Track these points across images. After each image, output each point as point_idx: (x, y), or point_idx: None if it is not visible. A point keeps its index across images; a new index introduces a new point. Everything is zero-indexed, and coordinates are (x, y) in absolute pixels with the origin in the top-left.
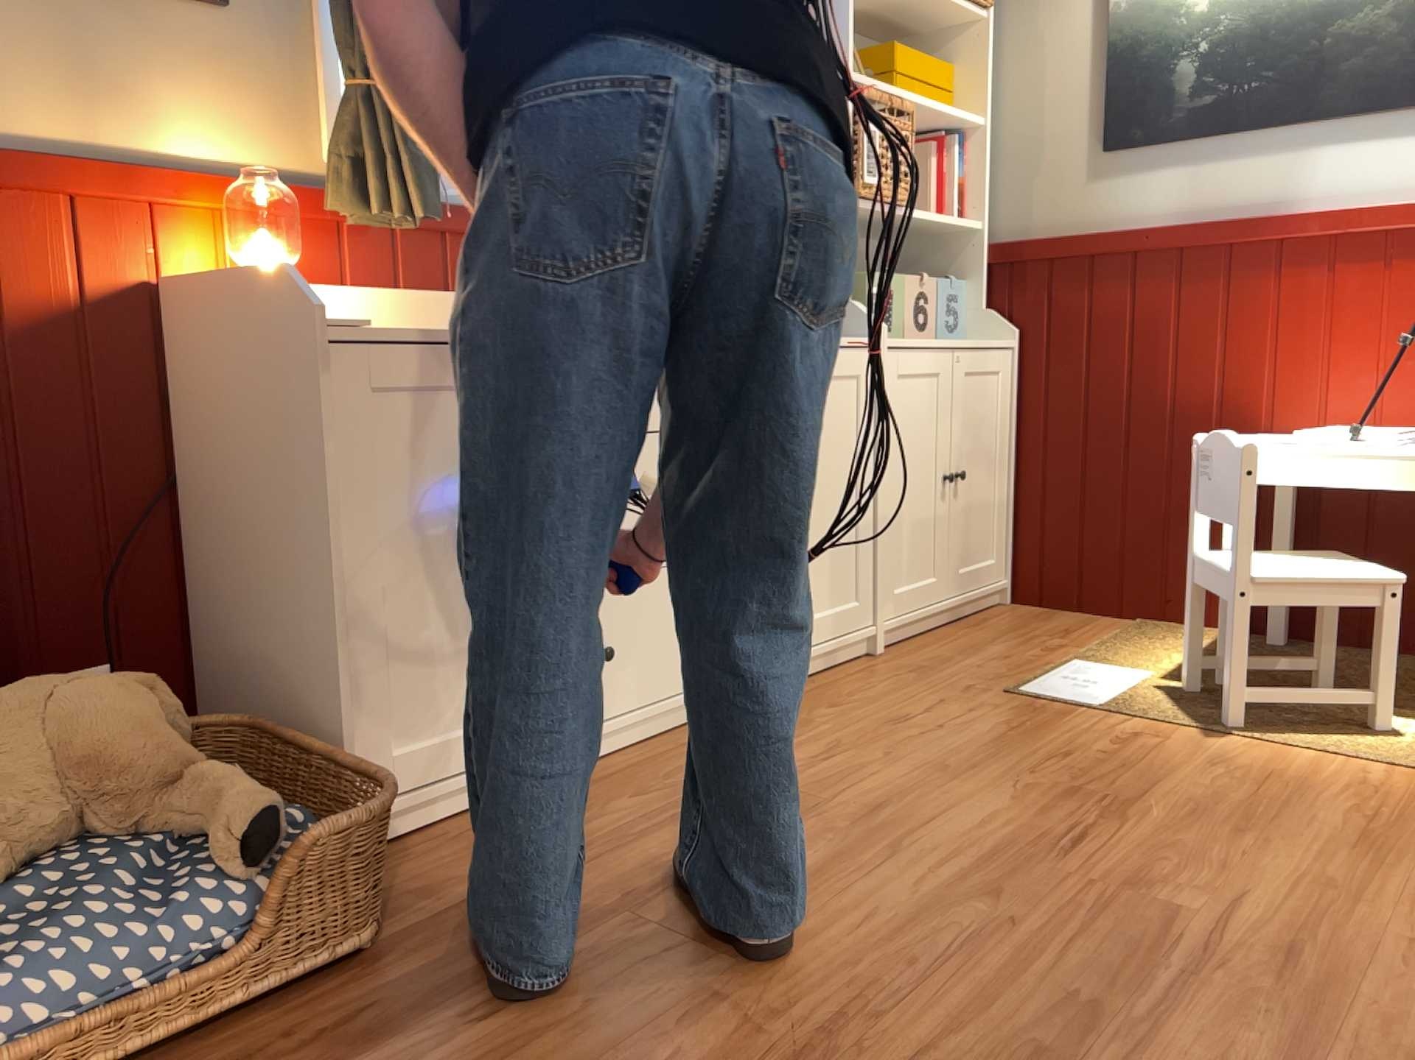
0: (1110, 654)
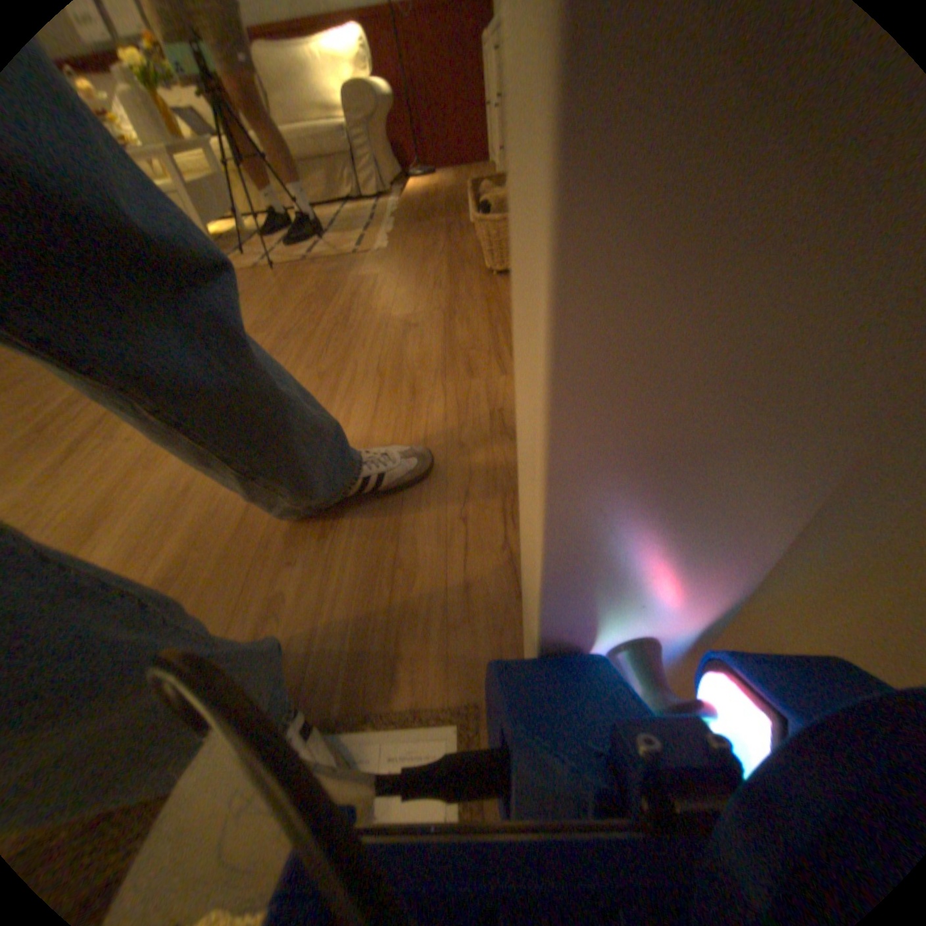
0: None
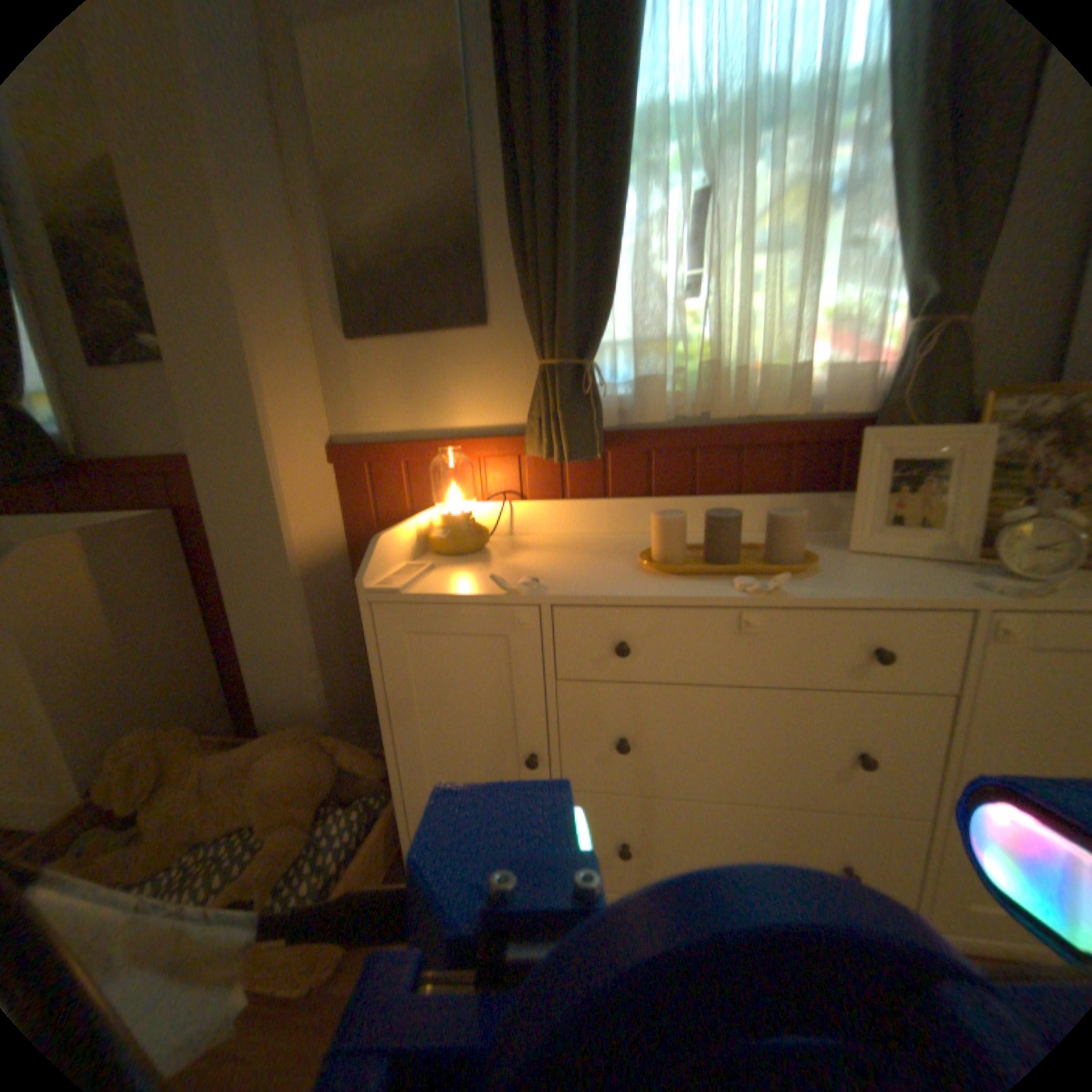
0: None
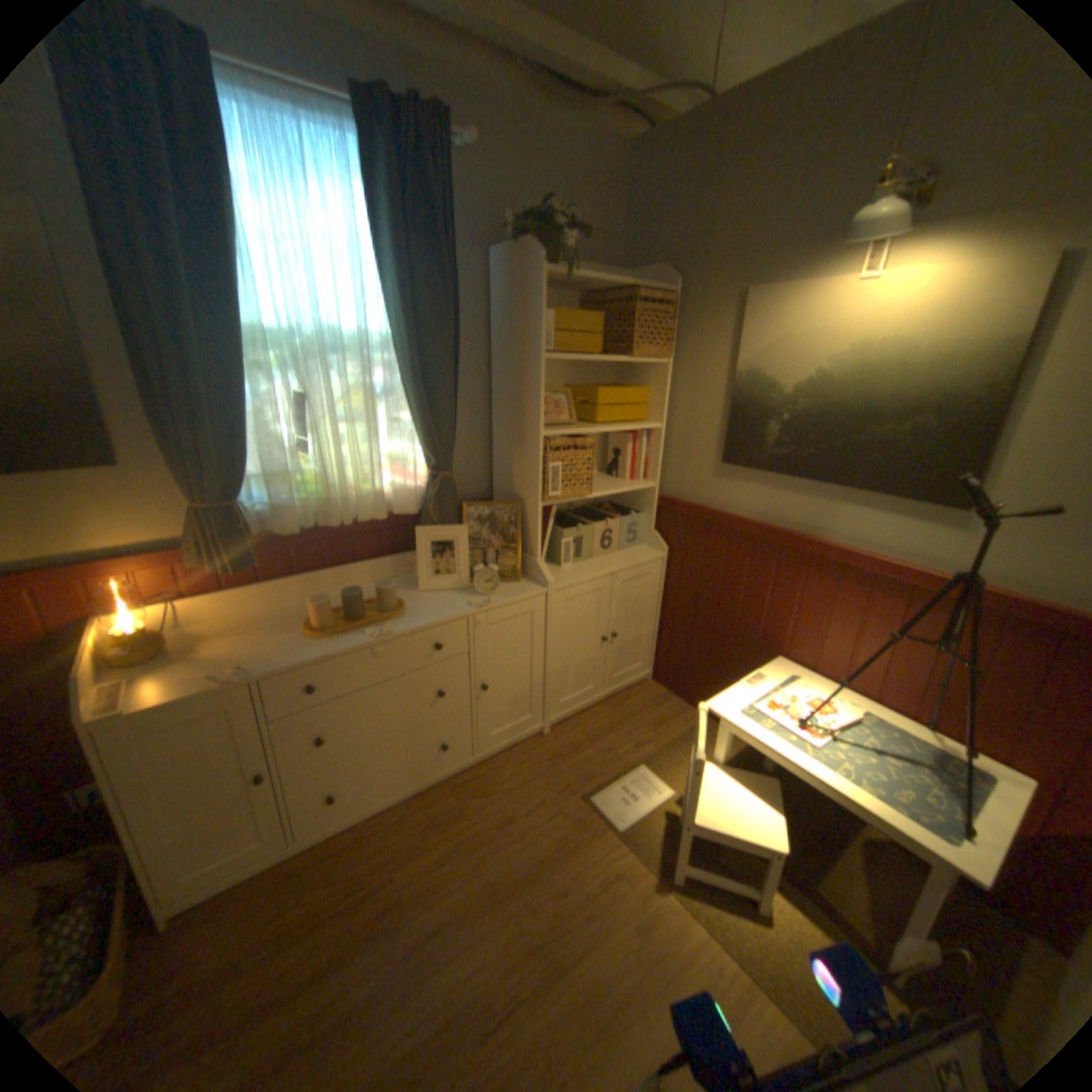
0: (666, 763)
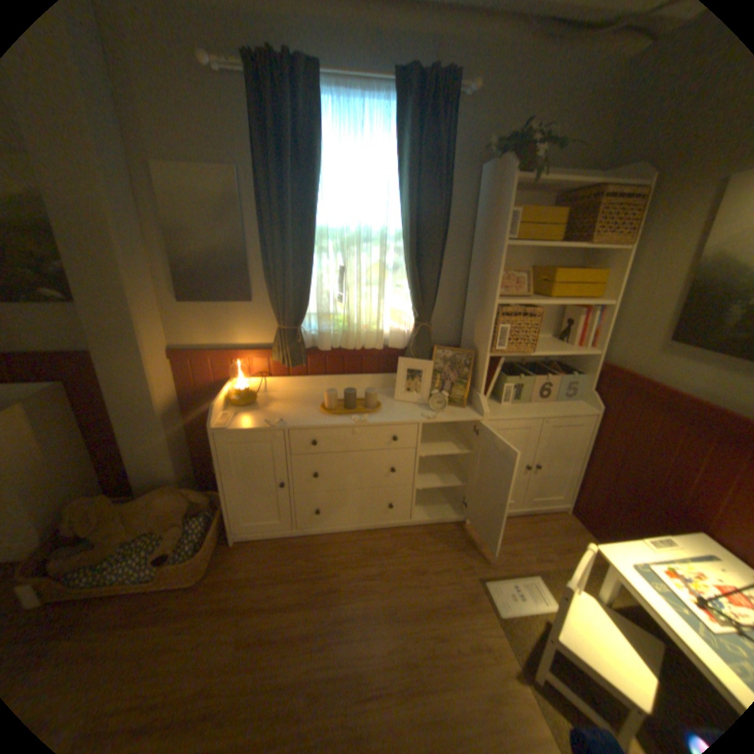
0: (562, 584)
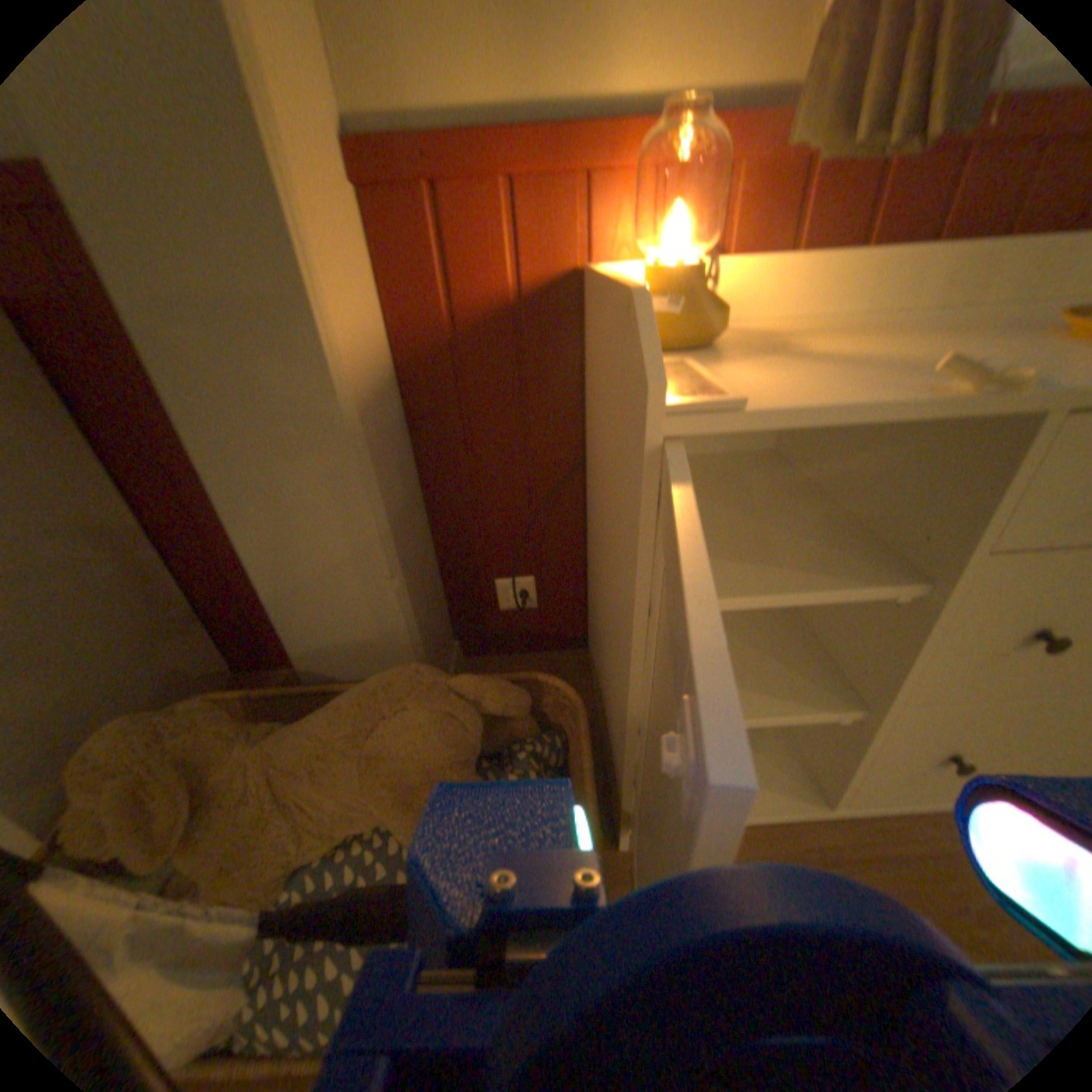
0: None
